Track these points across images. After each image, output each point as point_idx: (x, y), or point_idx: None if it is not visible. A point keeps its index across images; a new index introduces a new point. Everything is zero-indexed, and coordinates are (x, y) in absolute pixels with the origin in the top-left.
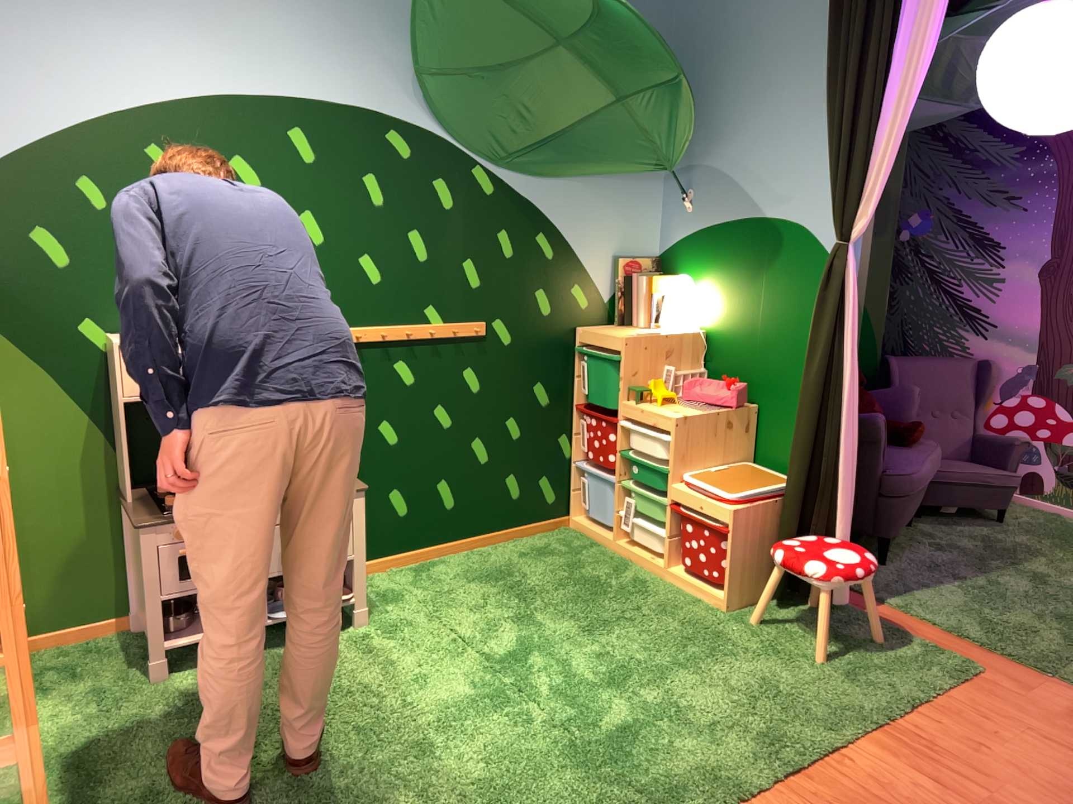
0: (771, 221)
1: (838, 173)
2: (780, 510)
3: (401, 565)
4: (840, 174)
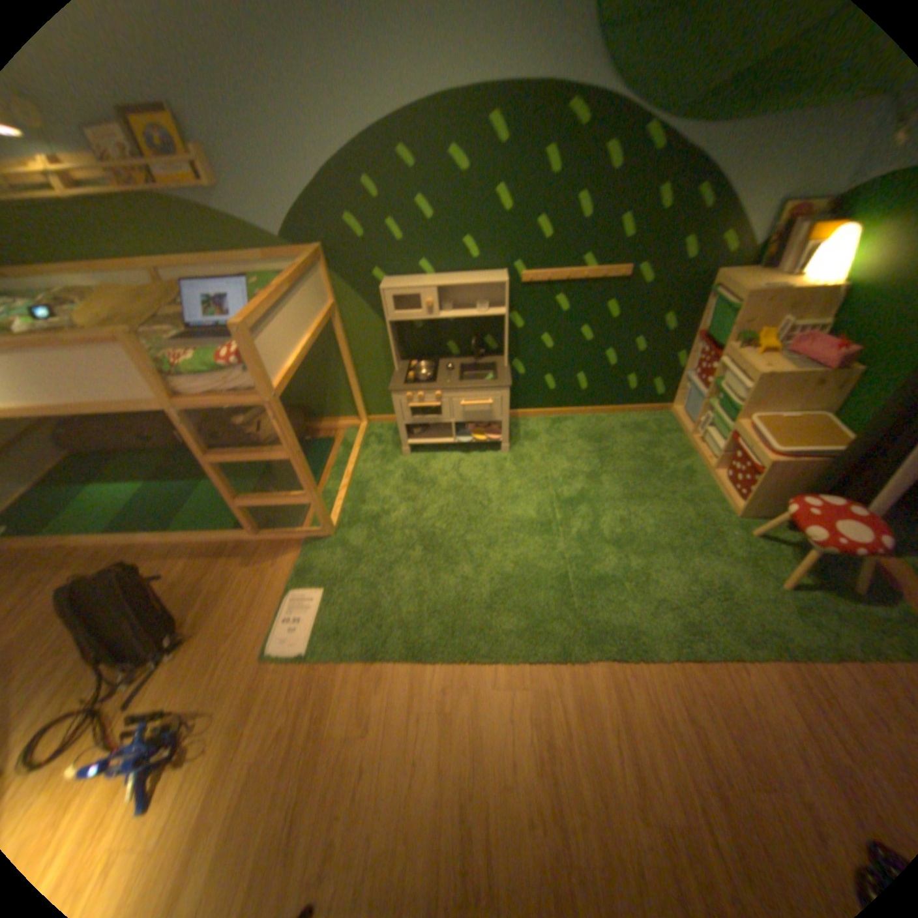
0: None
1: None
2: (825, 469)
3: (547, 415)
4: None
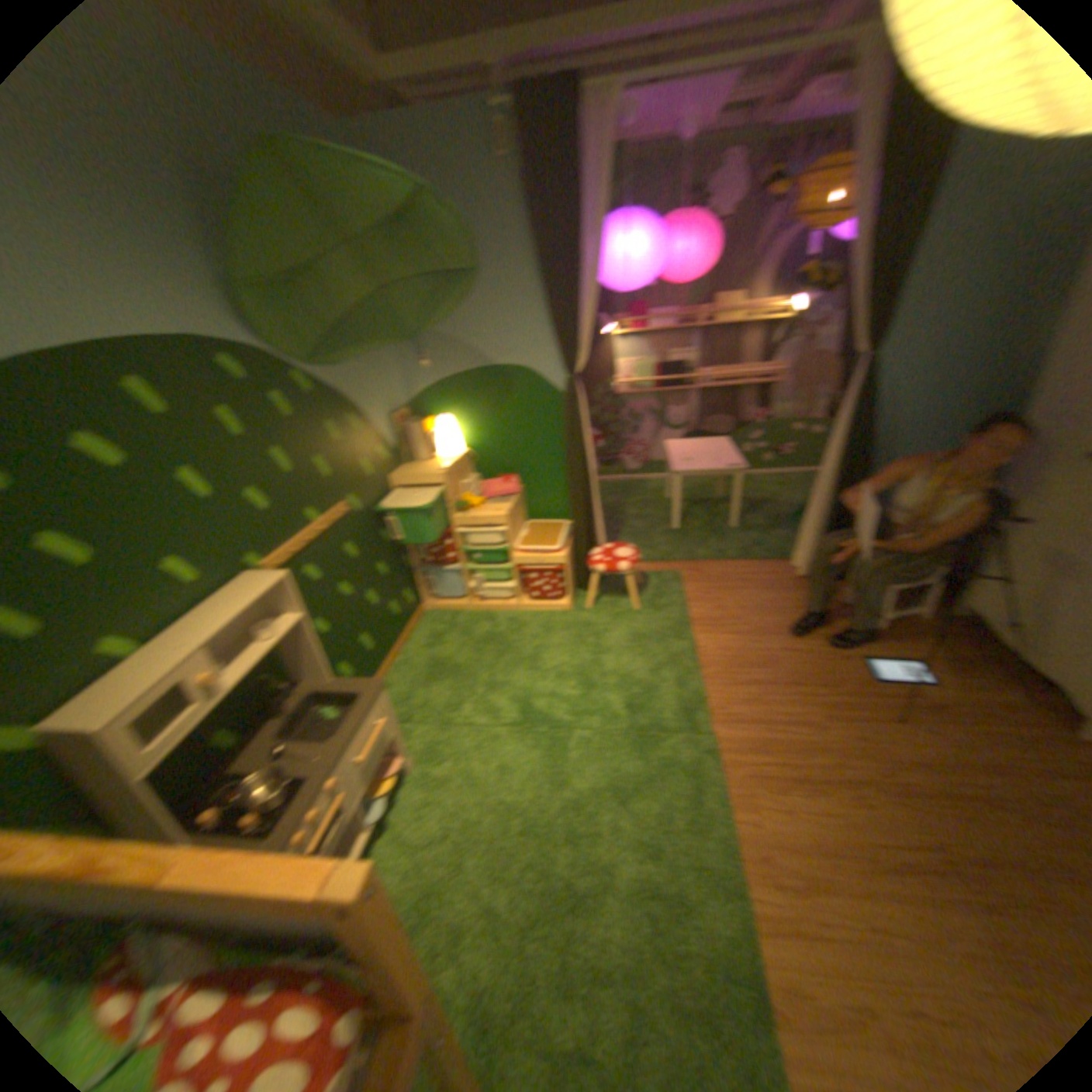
0: (503, 368)
1: (566, 333)
2: (573, 542)
3: None
4: (565, 334)
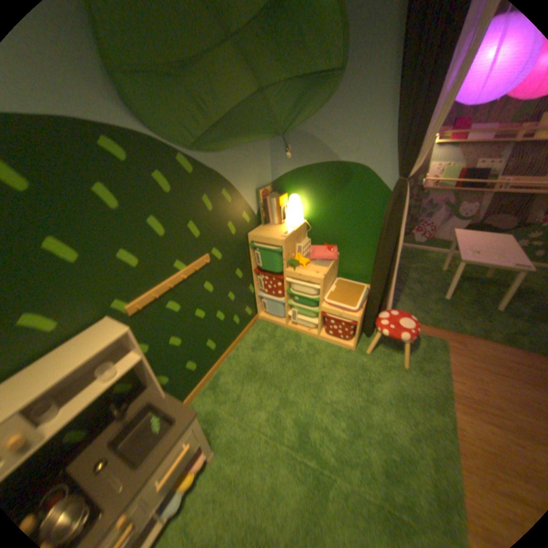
0: (345, 164)
1: (410, 139)
2: (367, 303)
3: (201, 387)
4: (408, 139)
